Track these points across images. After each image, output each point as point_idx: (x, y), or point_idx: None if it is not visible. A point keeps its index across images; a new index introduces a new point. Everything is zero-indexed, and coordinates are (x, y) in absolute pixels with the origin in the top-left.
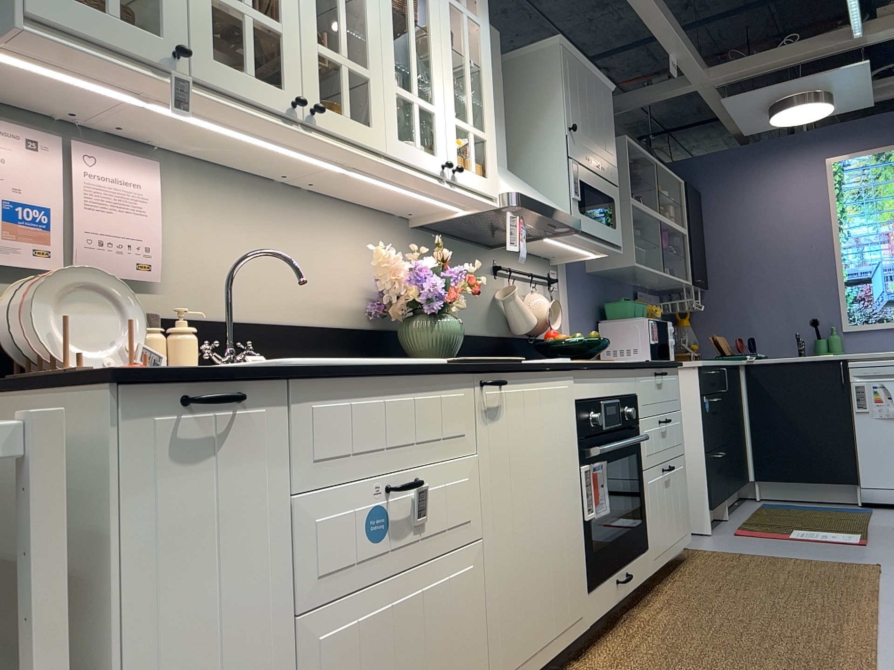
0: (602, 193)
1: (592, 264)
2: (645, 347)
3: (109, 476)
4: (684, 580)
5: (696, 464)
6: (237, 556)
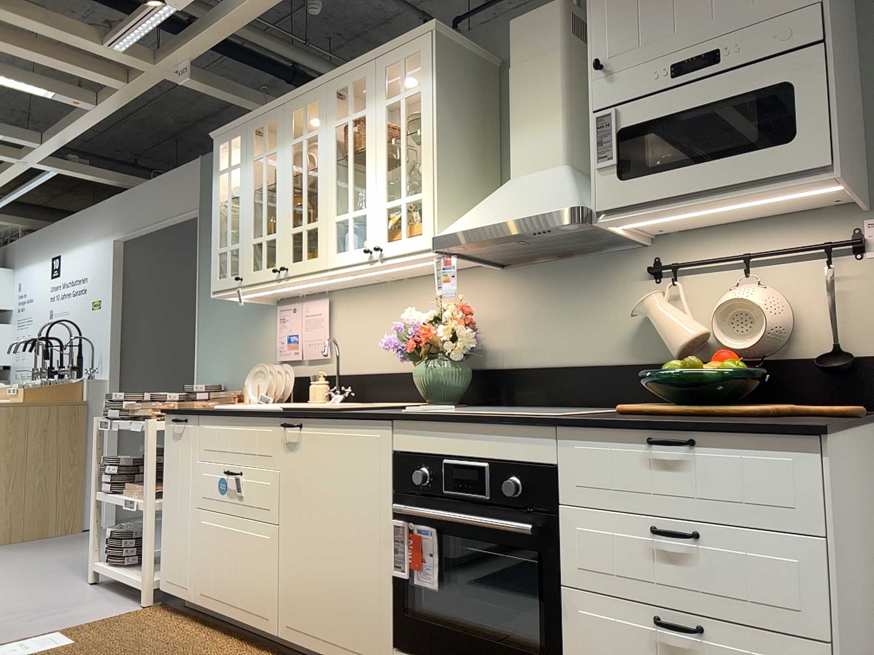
0: (724, 100)
1: None
2: None
3: (165, 439)
4: None
5: None
6: (184, 475)
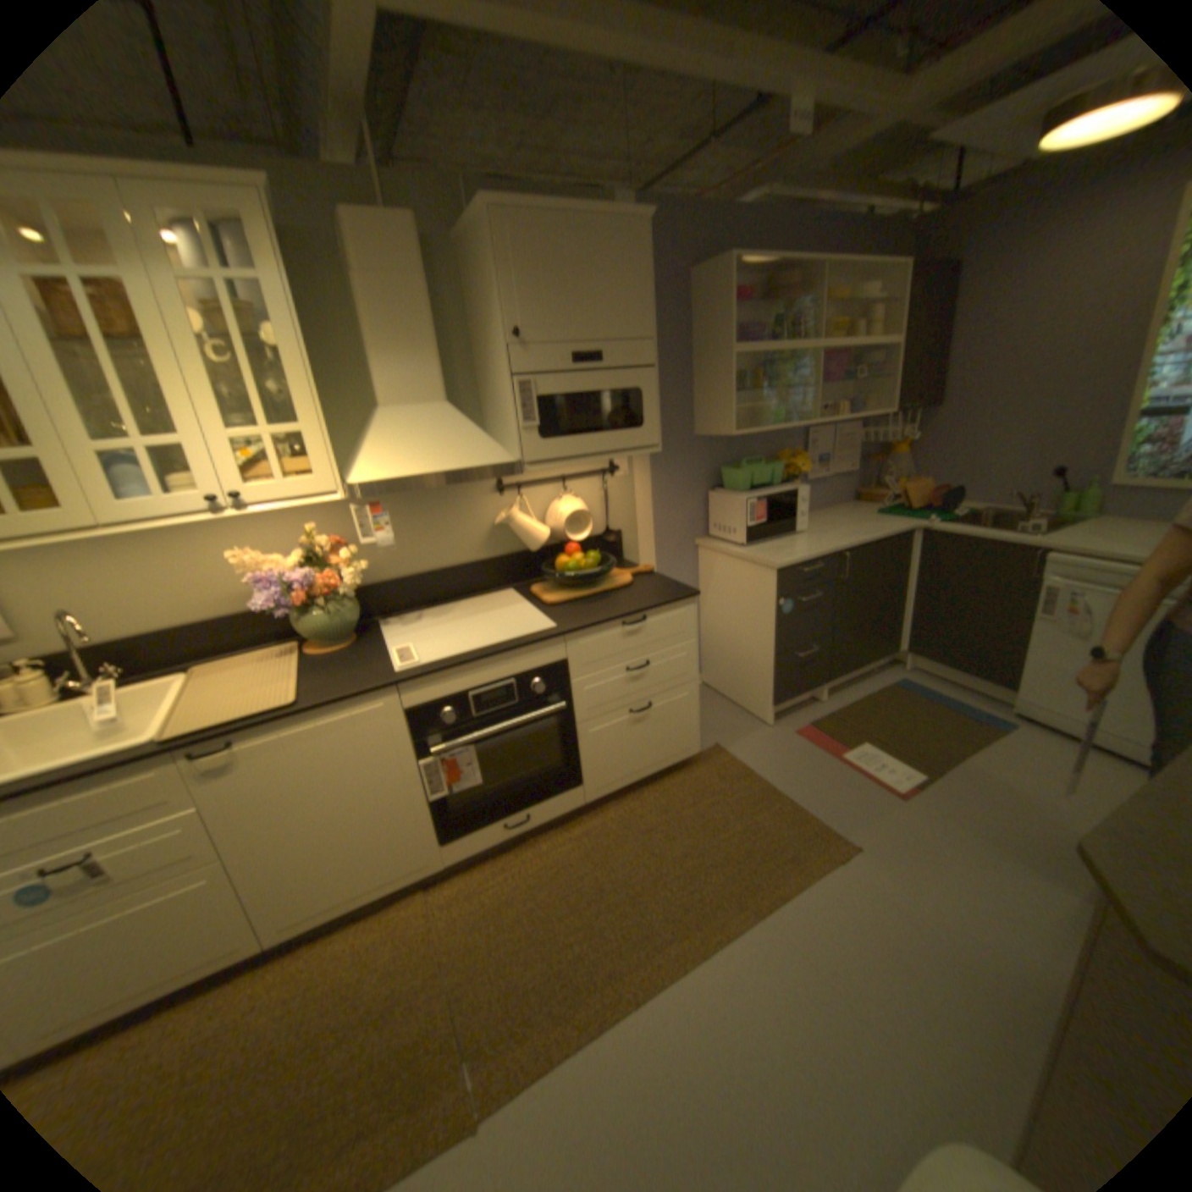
0: (607, 392)
1: (698, 428)
2: (744, 528)
3: None
4: (643, 803)
5: (766, 663)
6: None
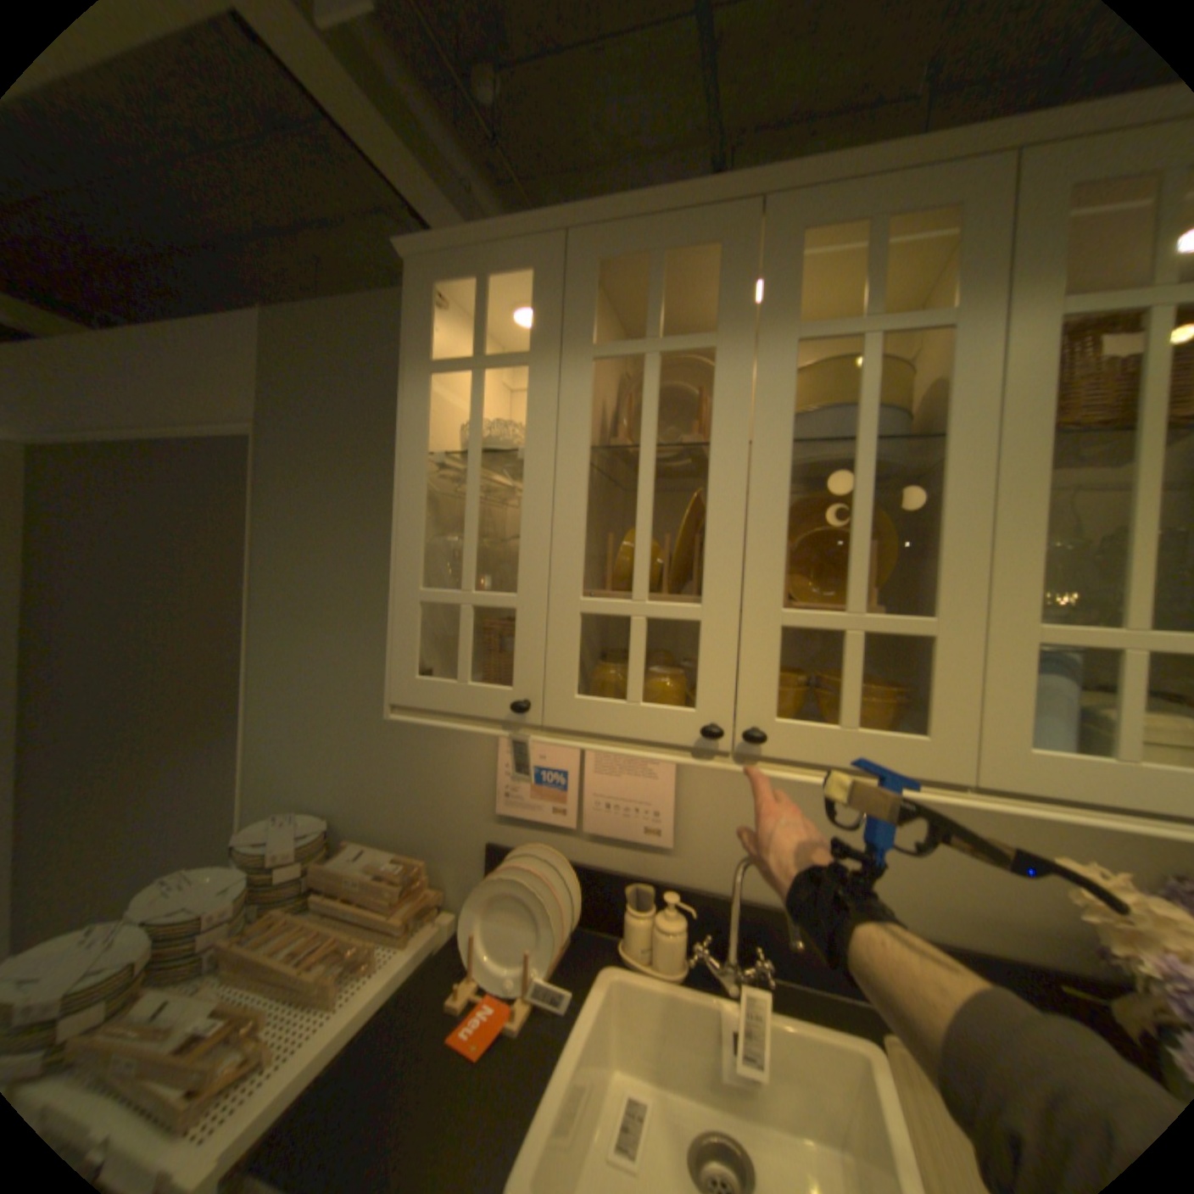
0: None
1: None
2: None
3: None
4: None
5: None
6: None
